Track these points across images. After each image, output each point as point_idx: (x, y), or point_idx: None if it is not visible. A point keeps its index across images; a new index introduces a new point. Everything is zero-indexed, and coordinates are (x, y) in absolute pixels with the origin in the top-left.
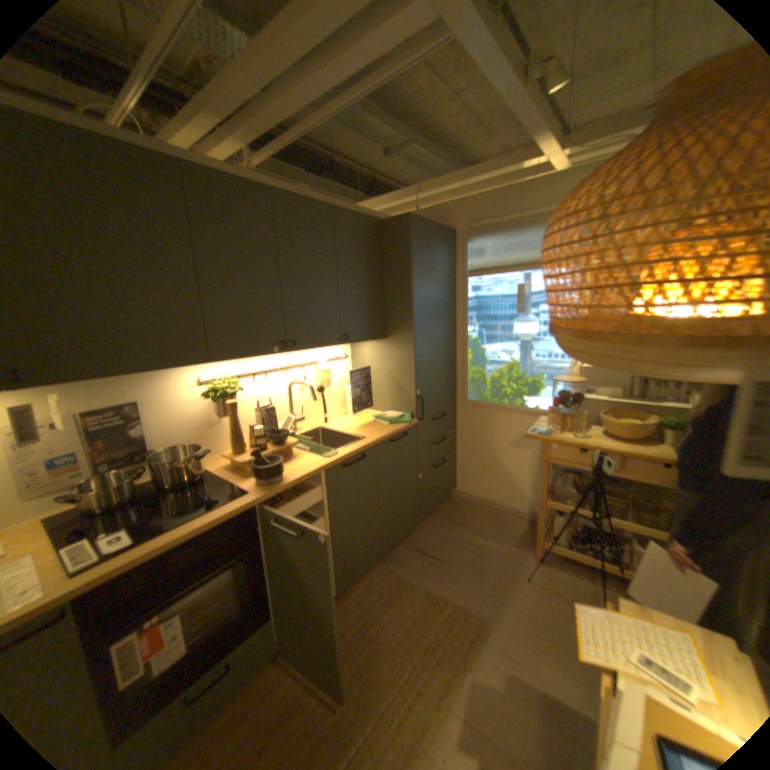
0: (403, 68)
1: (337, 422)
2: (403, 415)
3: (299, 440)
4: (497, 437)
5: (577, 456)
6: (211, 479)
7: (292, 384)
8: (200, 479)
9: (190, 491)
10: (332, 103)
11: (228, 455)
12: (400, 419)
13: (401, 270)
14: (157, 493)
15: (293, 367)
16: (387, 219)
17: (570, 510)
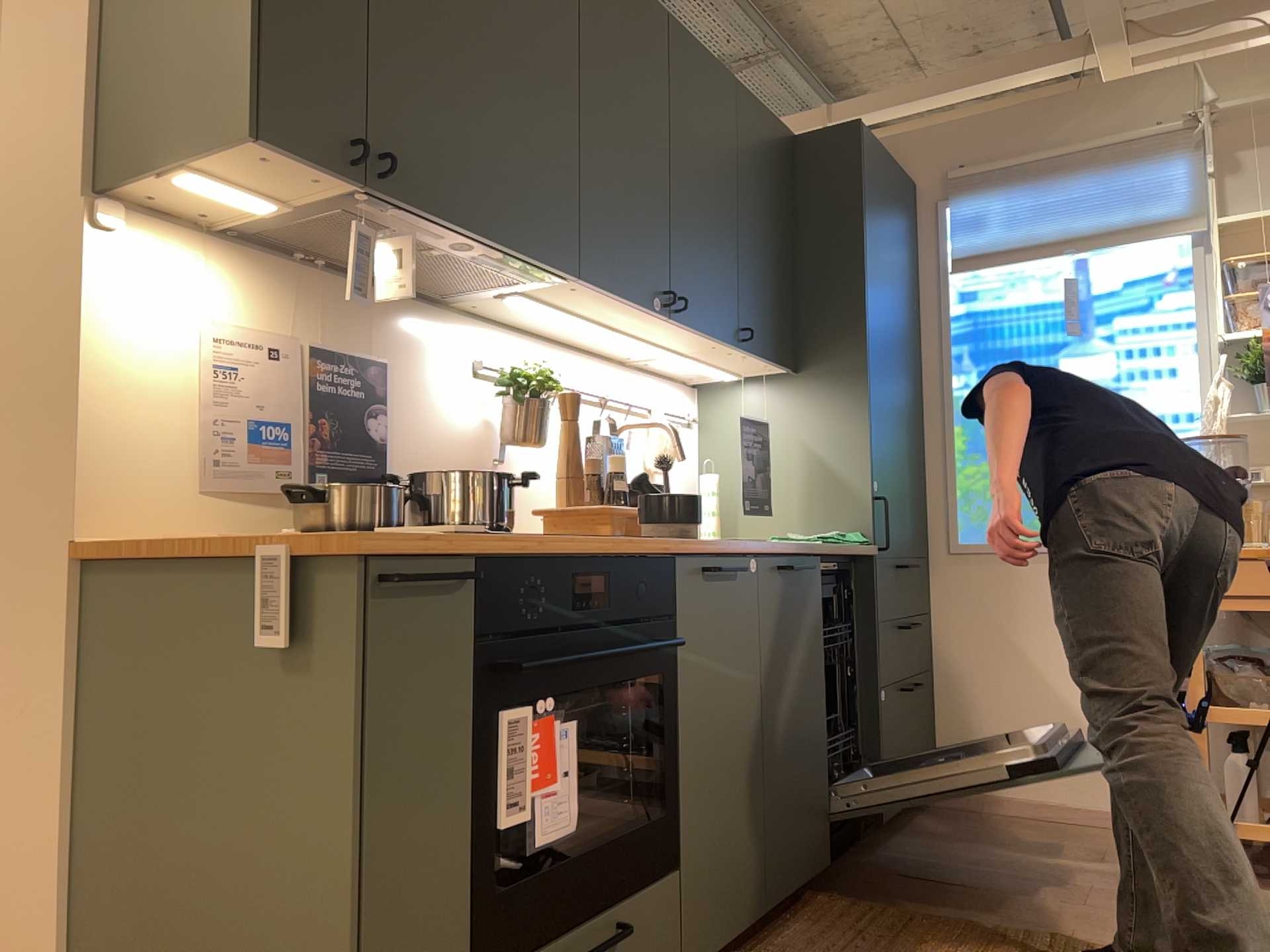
0: None
1: None
2: (846, 535)
3: None
4: (1040, 623)
5: (1264, 577)
6: None
7: (623, 428)
8: None
9: None
10: None
11: (549, 508)
12: (847, 538)
13: (840, 226)
14: None
15: (613, 402)
16: (810, 135)
17: (1264, 714)
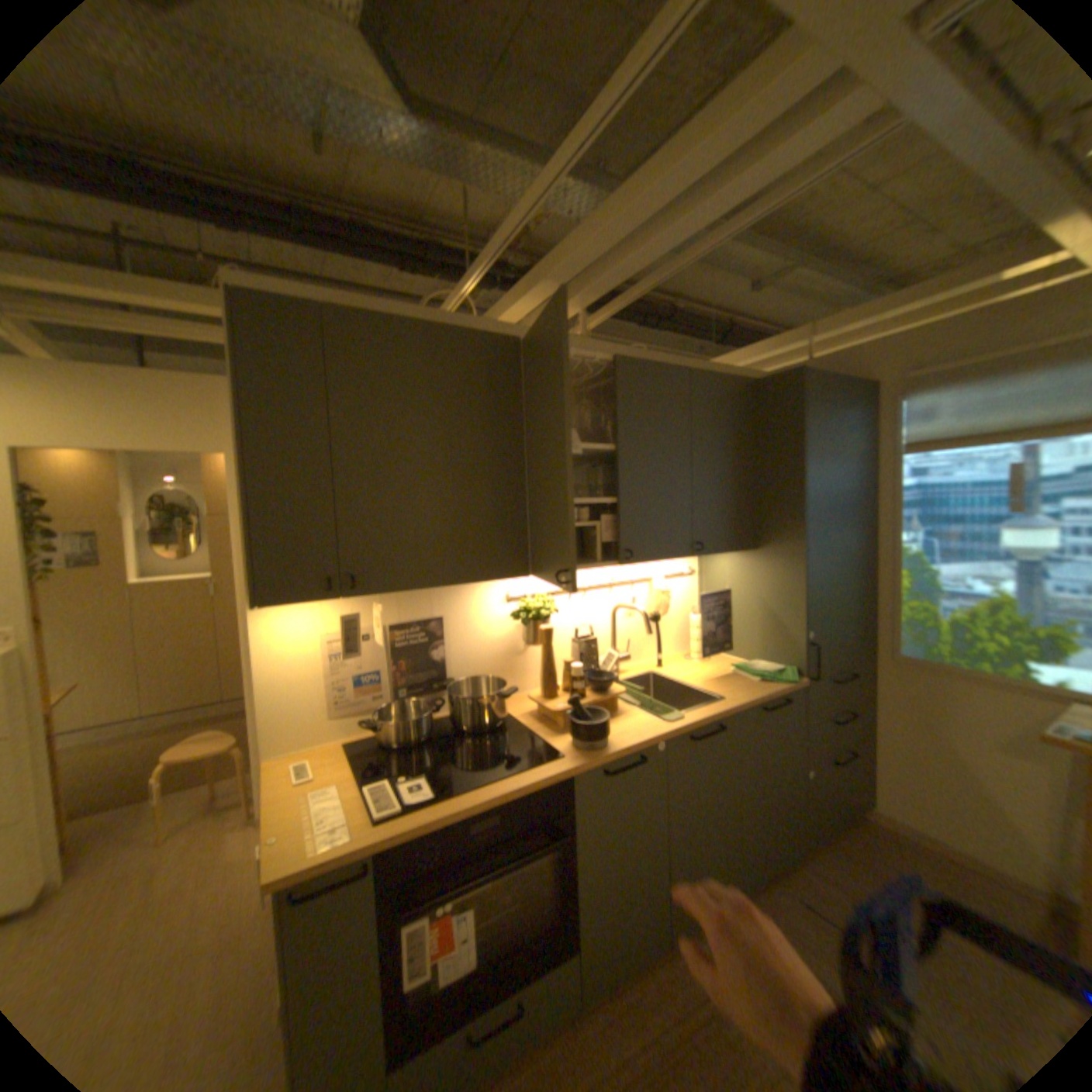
0: (815, 177)
1: (676, 667)
2: (783, 669)
3: (623, 687)
4: (966, 728)
5: None
6: (514, 726)
7: (617, 606)
8: (502, 723)
9: (491, 738)
10: (701, 241)
11: (535, 696)
12: (780, 675)
13: (787, 447)
14: (454, 733)
15: (619, 583)
16: (767, 378)
17: None
